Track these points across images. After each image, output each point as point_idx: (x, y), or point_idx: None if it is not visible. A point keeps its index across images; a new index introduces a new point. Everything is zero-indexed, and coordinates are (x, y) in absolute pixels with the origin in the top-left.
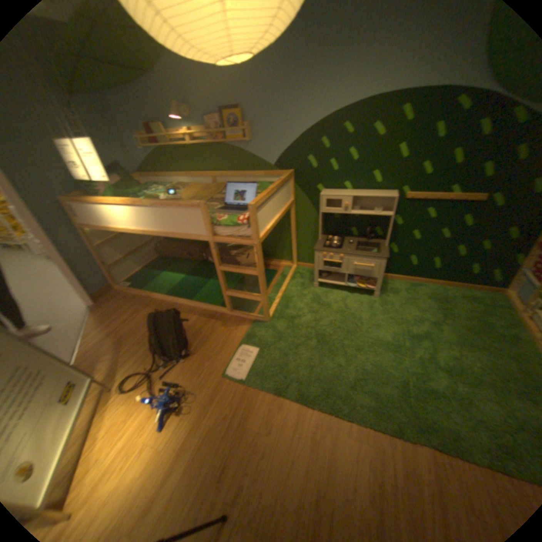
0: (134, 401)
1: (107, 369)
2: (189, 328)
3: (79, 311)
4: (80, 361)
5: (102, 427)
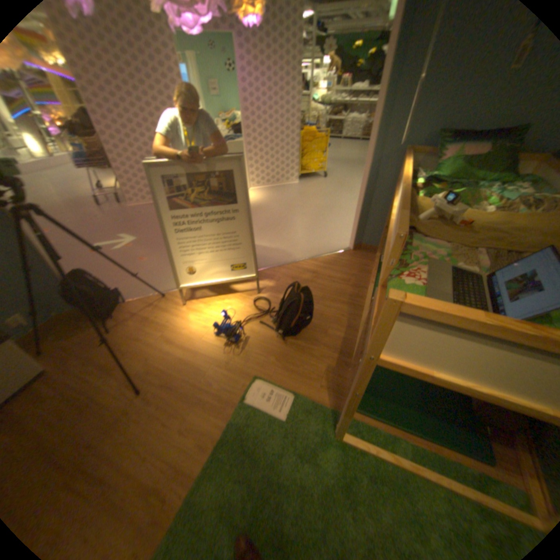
0: (246, 311)
1: (279, 285)
2: (323, 333)
3: (343, 245)
4: (289, 267)
5: (231, 299)
